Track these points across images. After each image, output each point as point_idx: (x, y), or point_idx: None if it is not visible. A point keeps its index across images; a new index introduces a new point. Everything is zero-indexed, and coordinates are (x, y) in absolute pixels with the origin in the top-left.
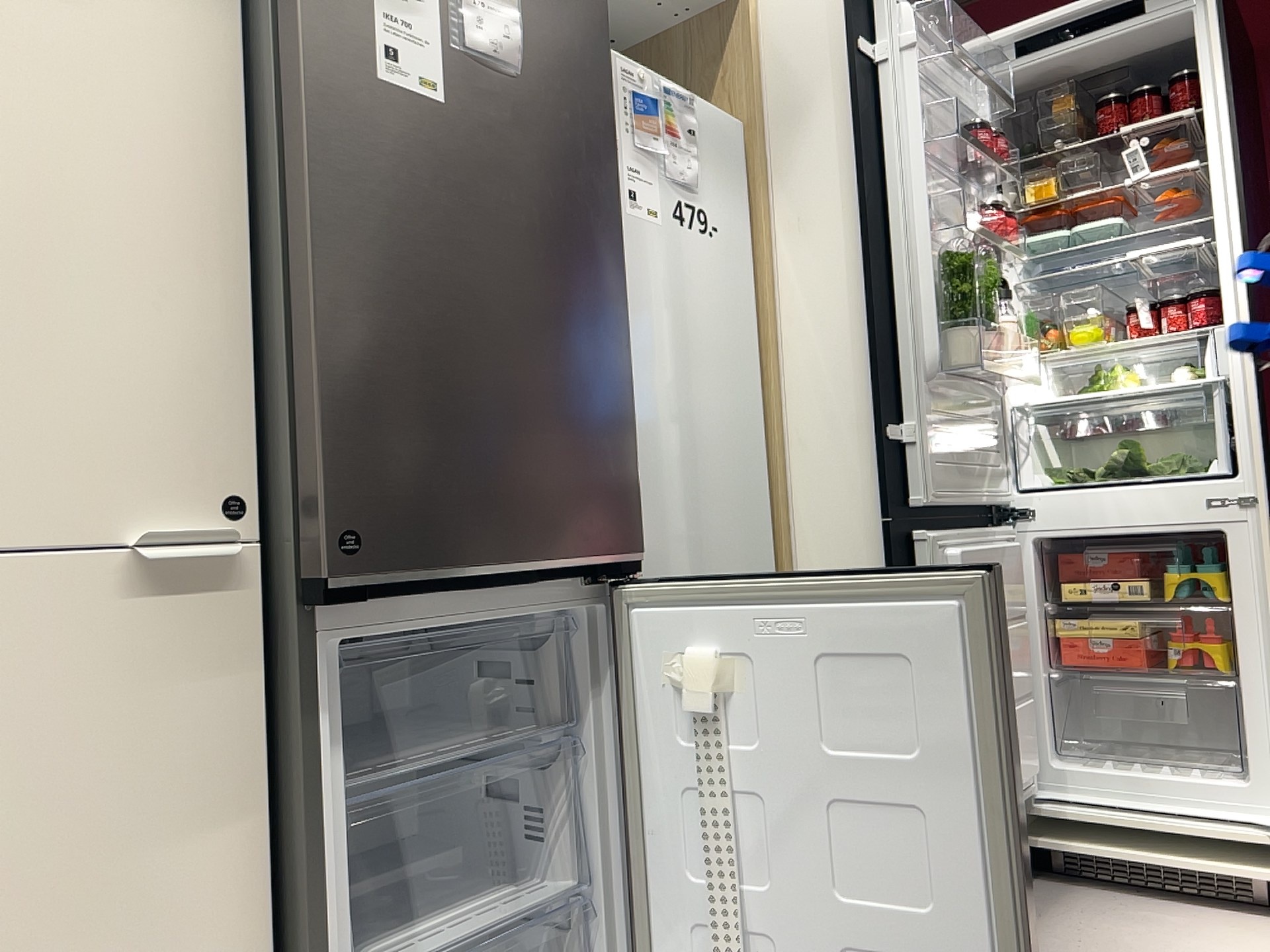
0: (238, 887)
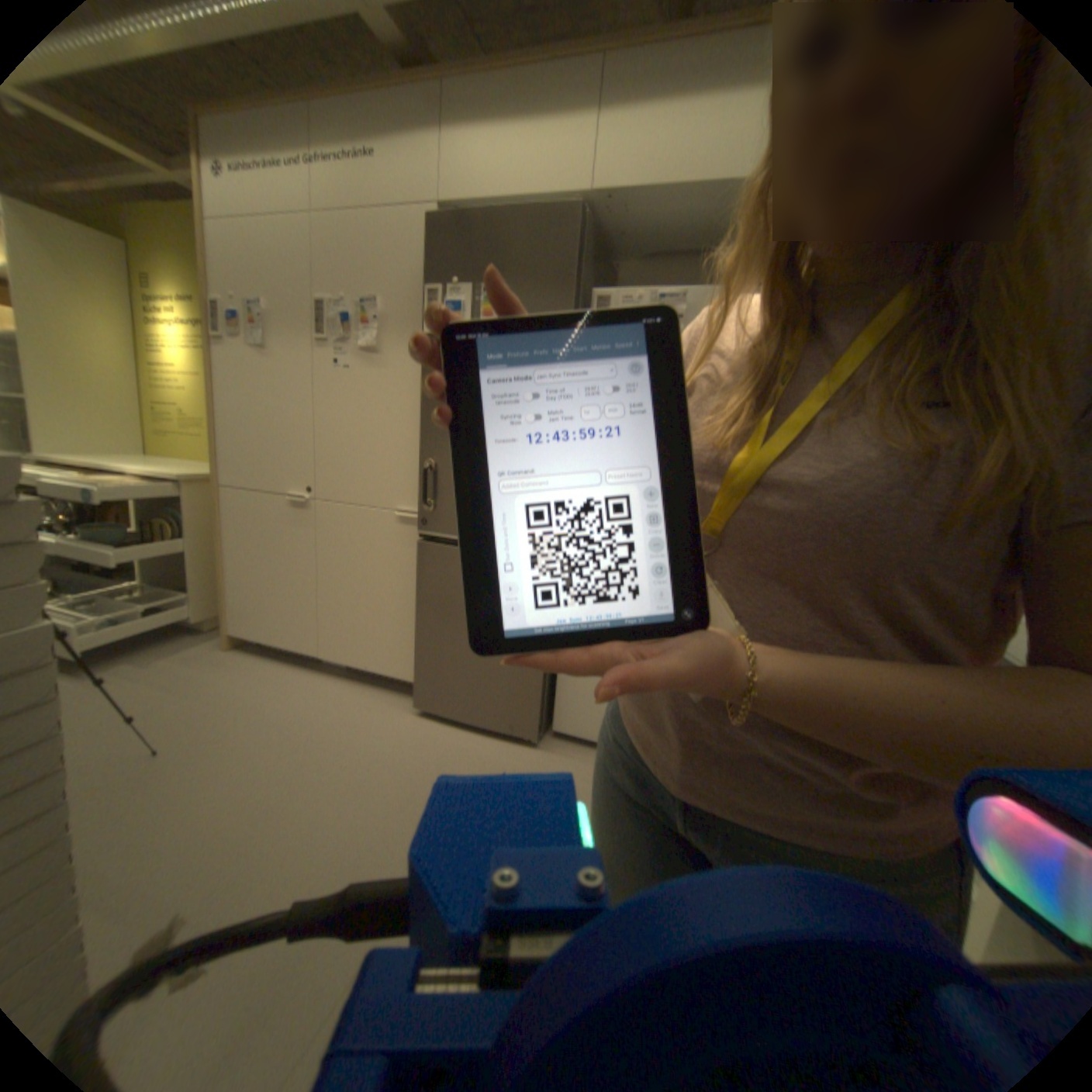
0: (417, 600)
